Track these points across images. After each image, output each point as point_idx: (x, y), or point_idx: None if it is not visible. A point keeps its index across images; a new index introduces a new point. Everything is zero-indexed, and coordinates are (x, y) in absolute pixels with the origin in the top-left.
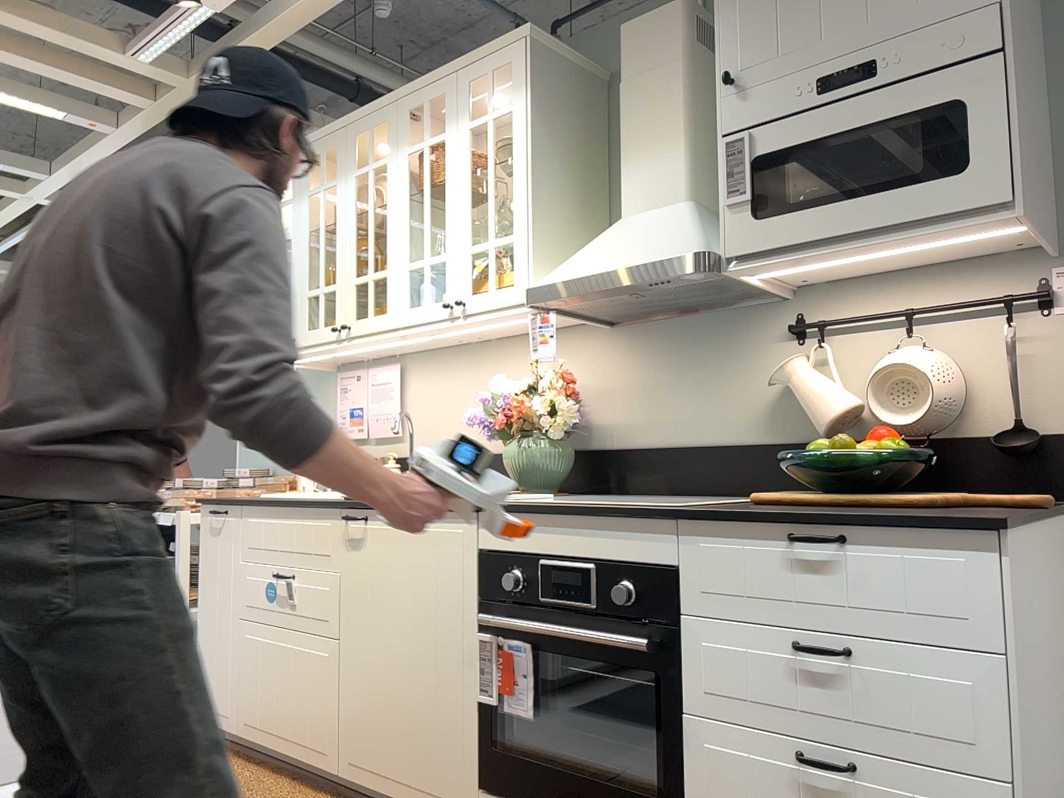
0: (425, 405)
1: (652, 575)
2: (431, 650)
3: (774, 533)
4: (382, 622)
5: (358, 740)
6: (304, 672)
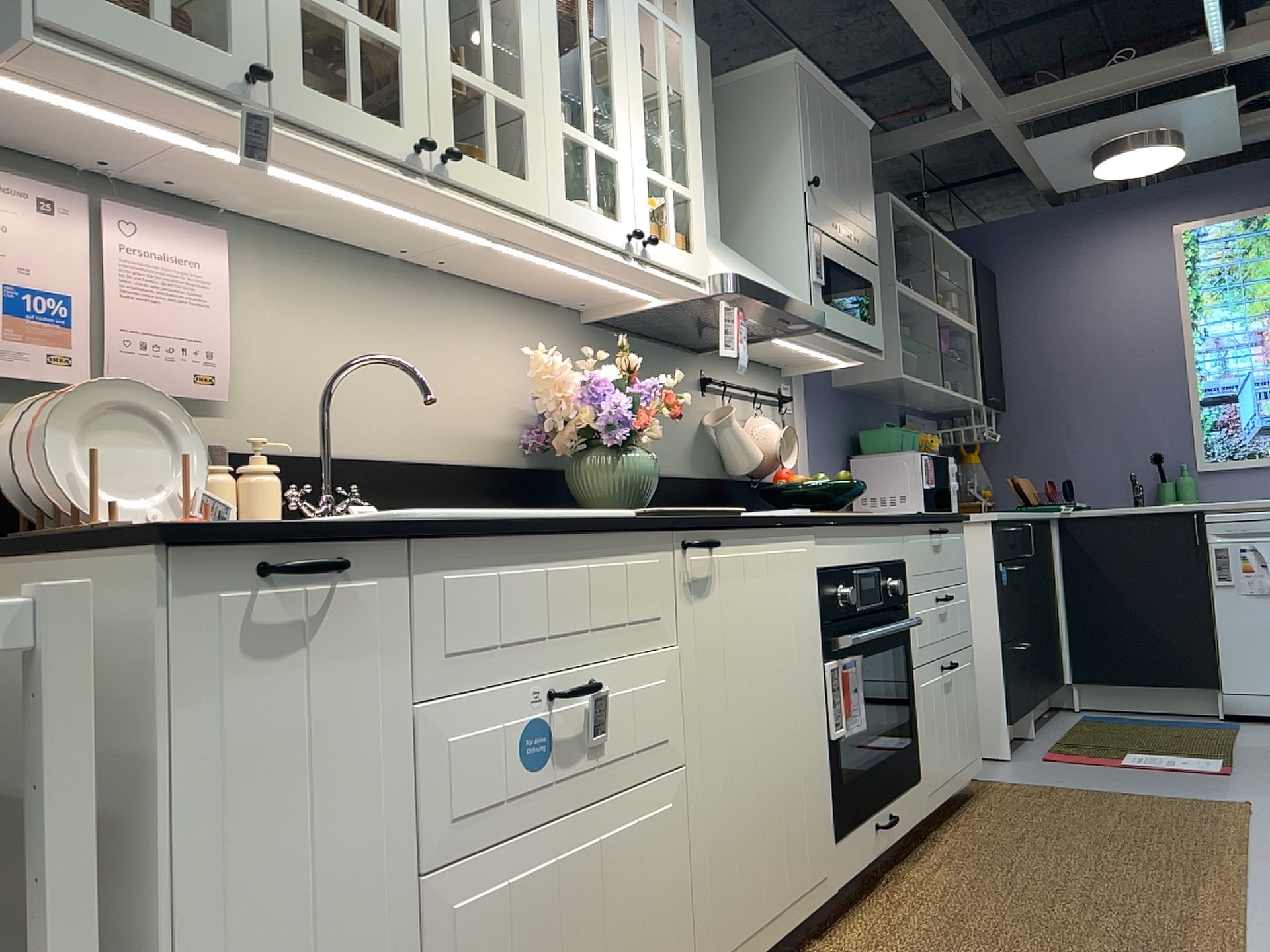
0: (285, 346)
1: (898, 568)
2: (793, 706)
3: (928, 530)
4: (743, 698)
5: (725, 910)
6: (629, 873)
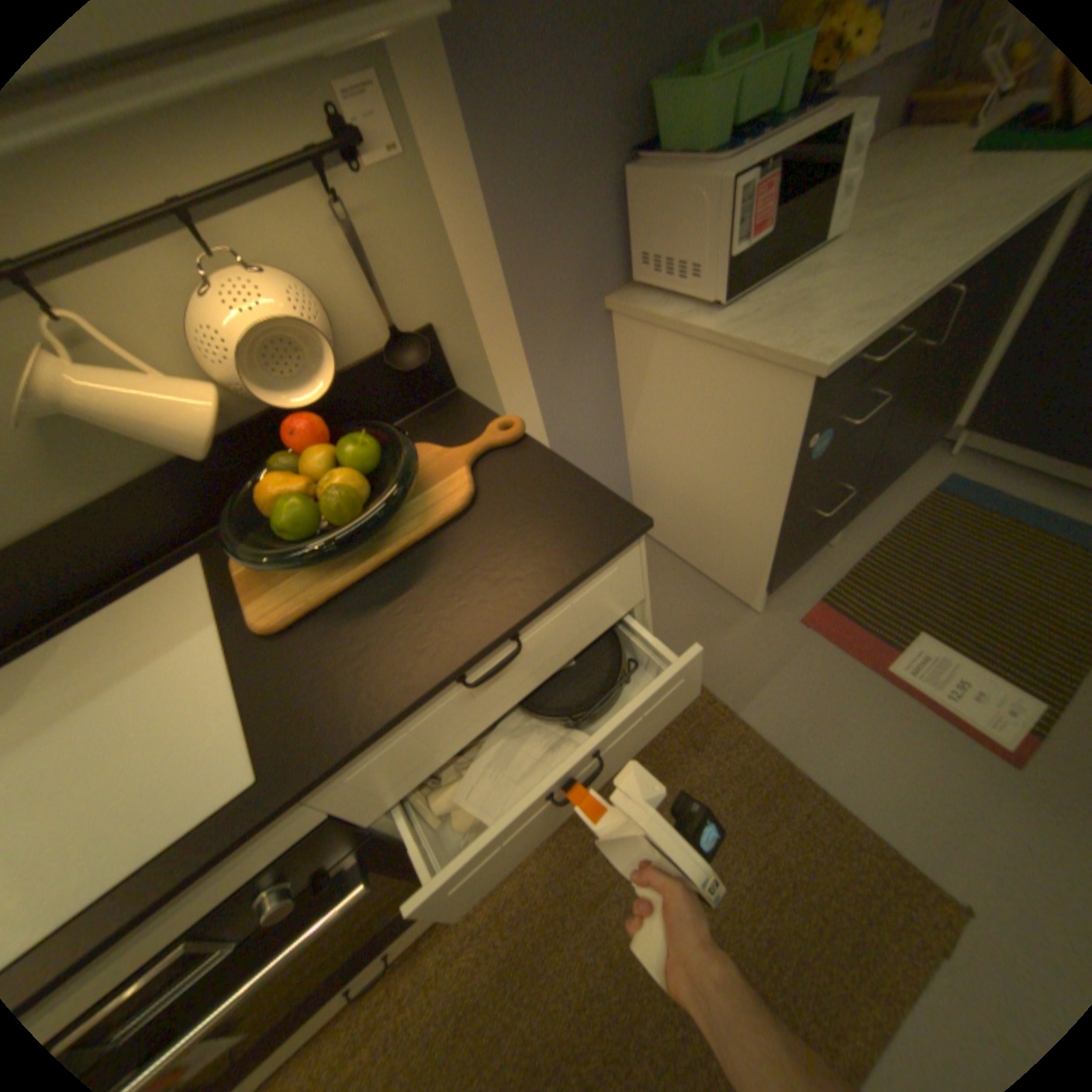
0: None
1: (291, 856)
2: None
3: (435, 694)
4: None
5: None
6: None
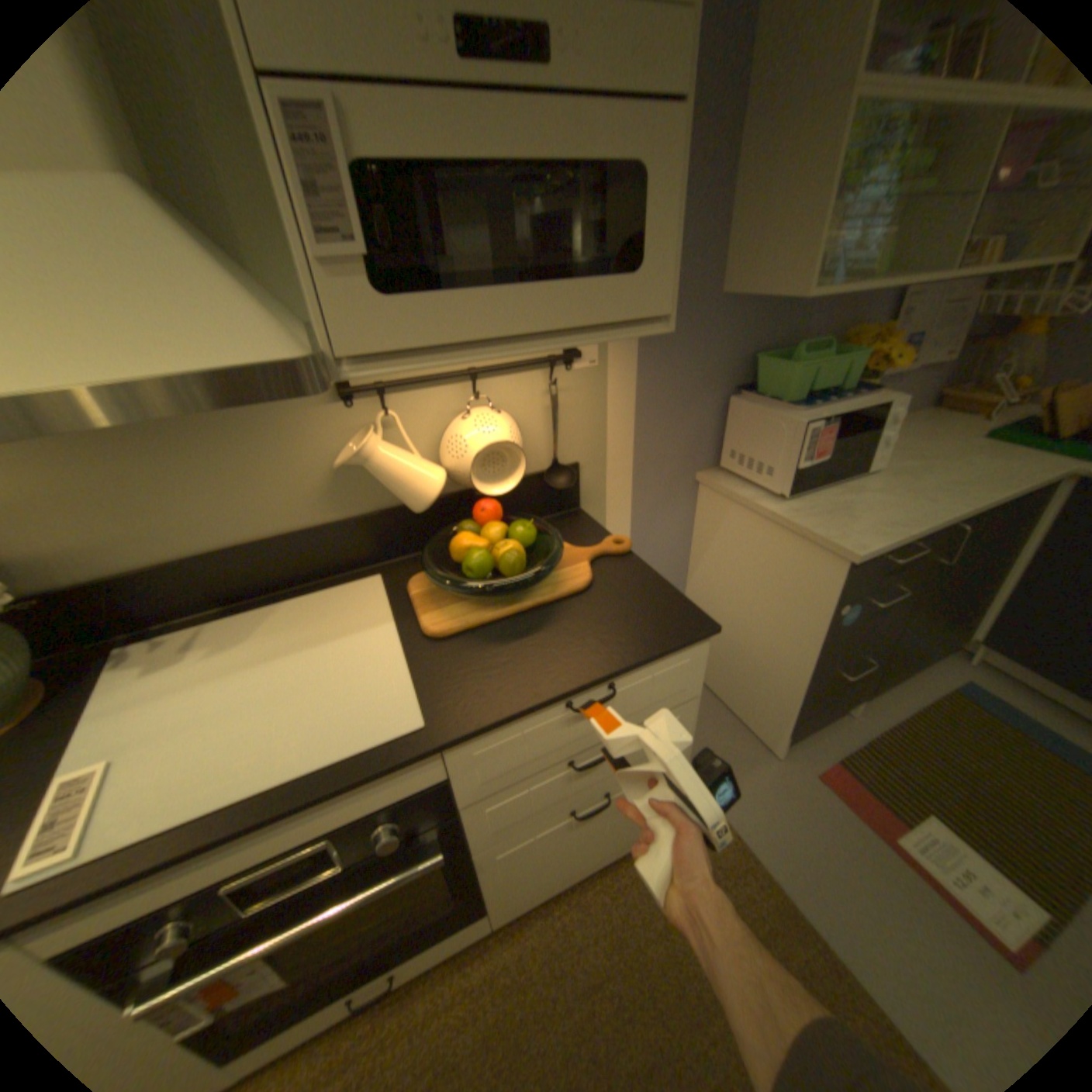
0: None
1: (413, 802)
2: None
3: (549, 707)
4: None
5: None
6: None
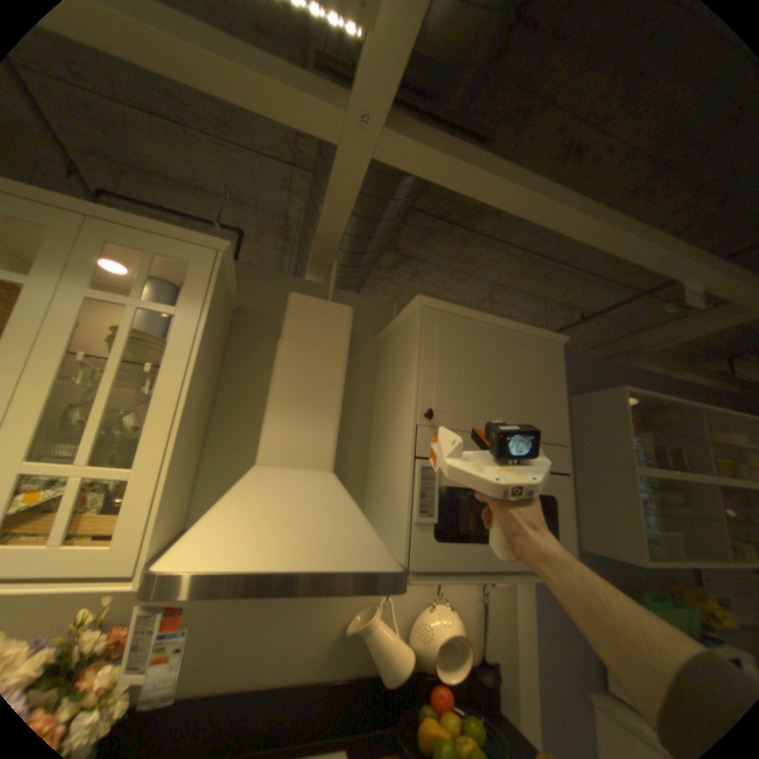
0: None
1: None
2: None
3: None
4: None
5: None
6: None
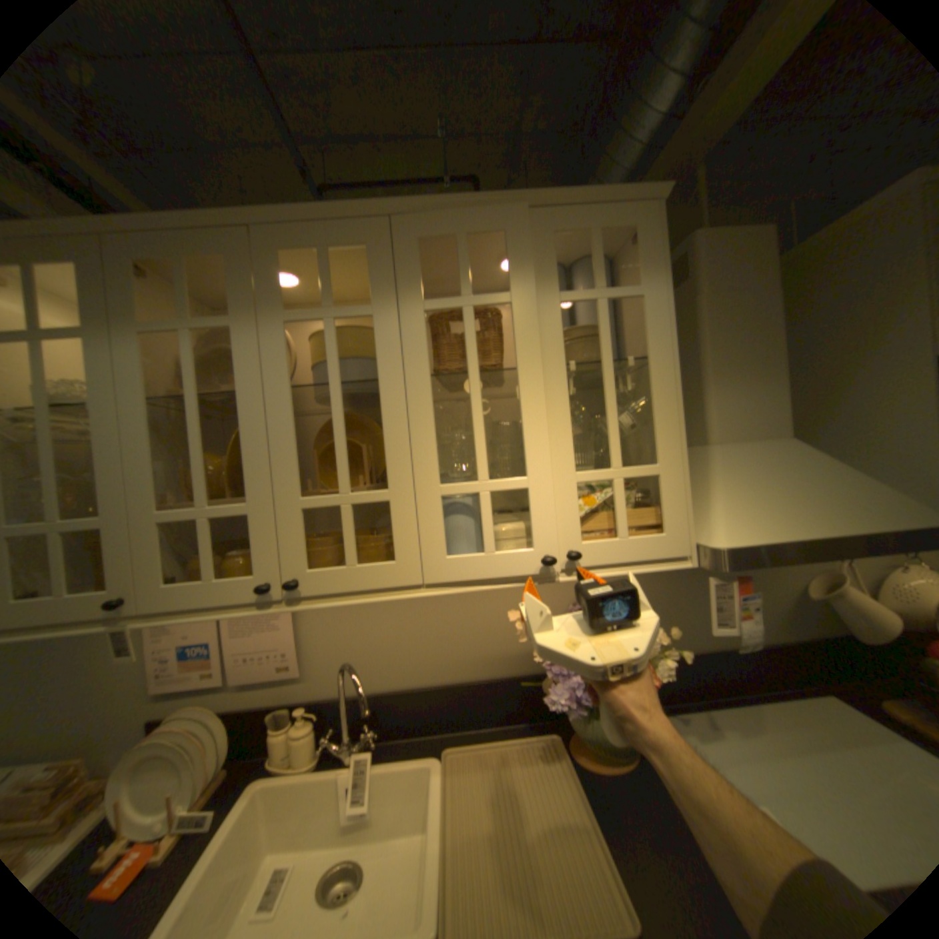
0: (339, 630)
1: None
2: None
3: None
4: None
5: None
6: None
